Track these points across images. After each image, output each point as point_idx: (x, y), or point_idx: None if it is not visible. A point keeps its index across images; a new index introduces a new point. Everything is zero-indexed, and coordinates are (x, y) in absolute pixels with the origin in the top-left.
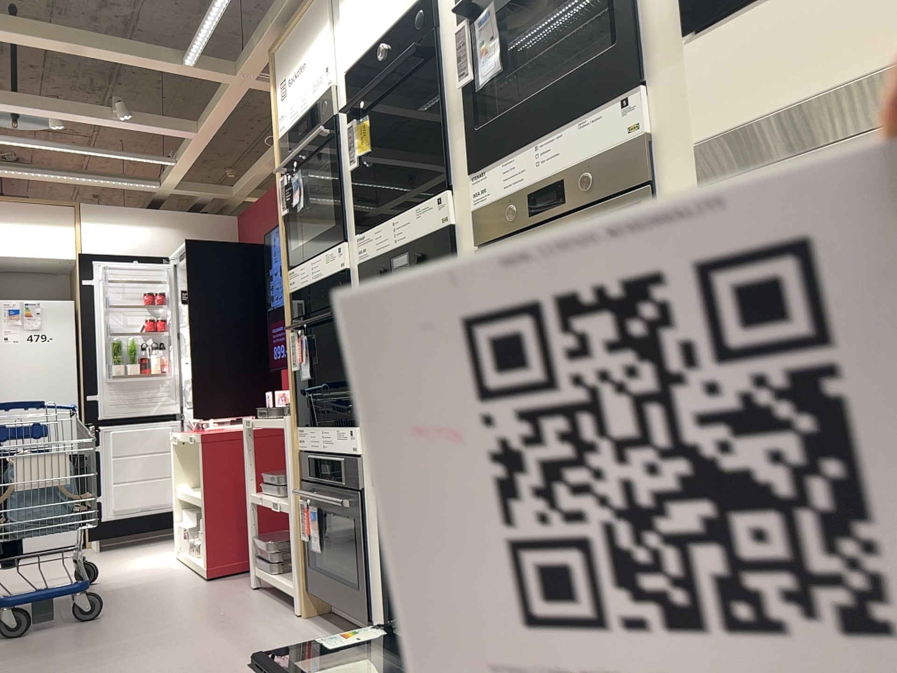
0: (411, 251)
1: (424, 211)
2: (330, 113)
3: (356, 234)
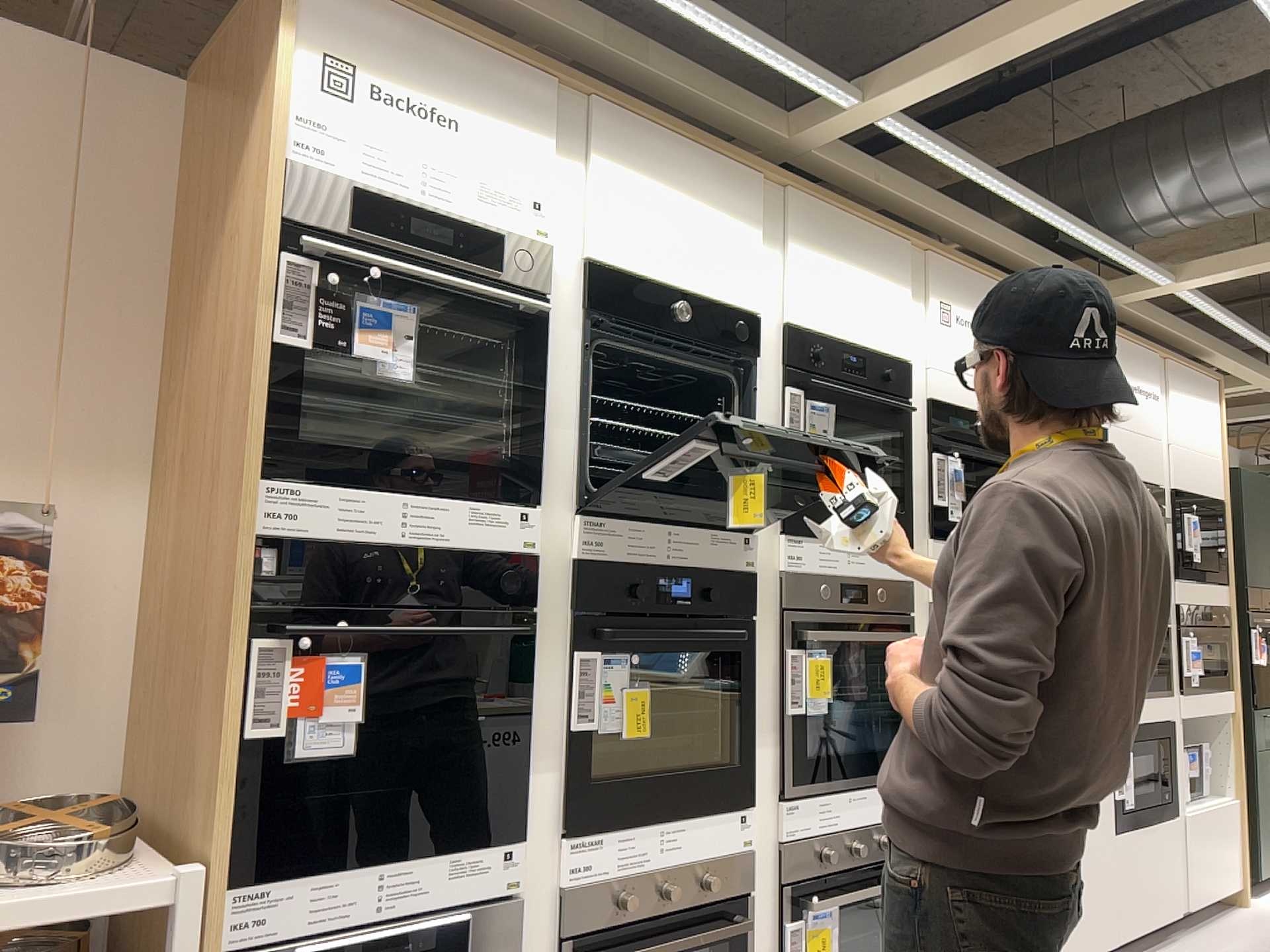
0: (697, 578)
1: (722, 541)
2: (548, 293)
3: (570, 507)
